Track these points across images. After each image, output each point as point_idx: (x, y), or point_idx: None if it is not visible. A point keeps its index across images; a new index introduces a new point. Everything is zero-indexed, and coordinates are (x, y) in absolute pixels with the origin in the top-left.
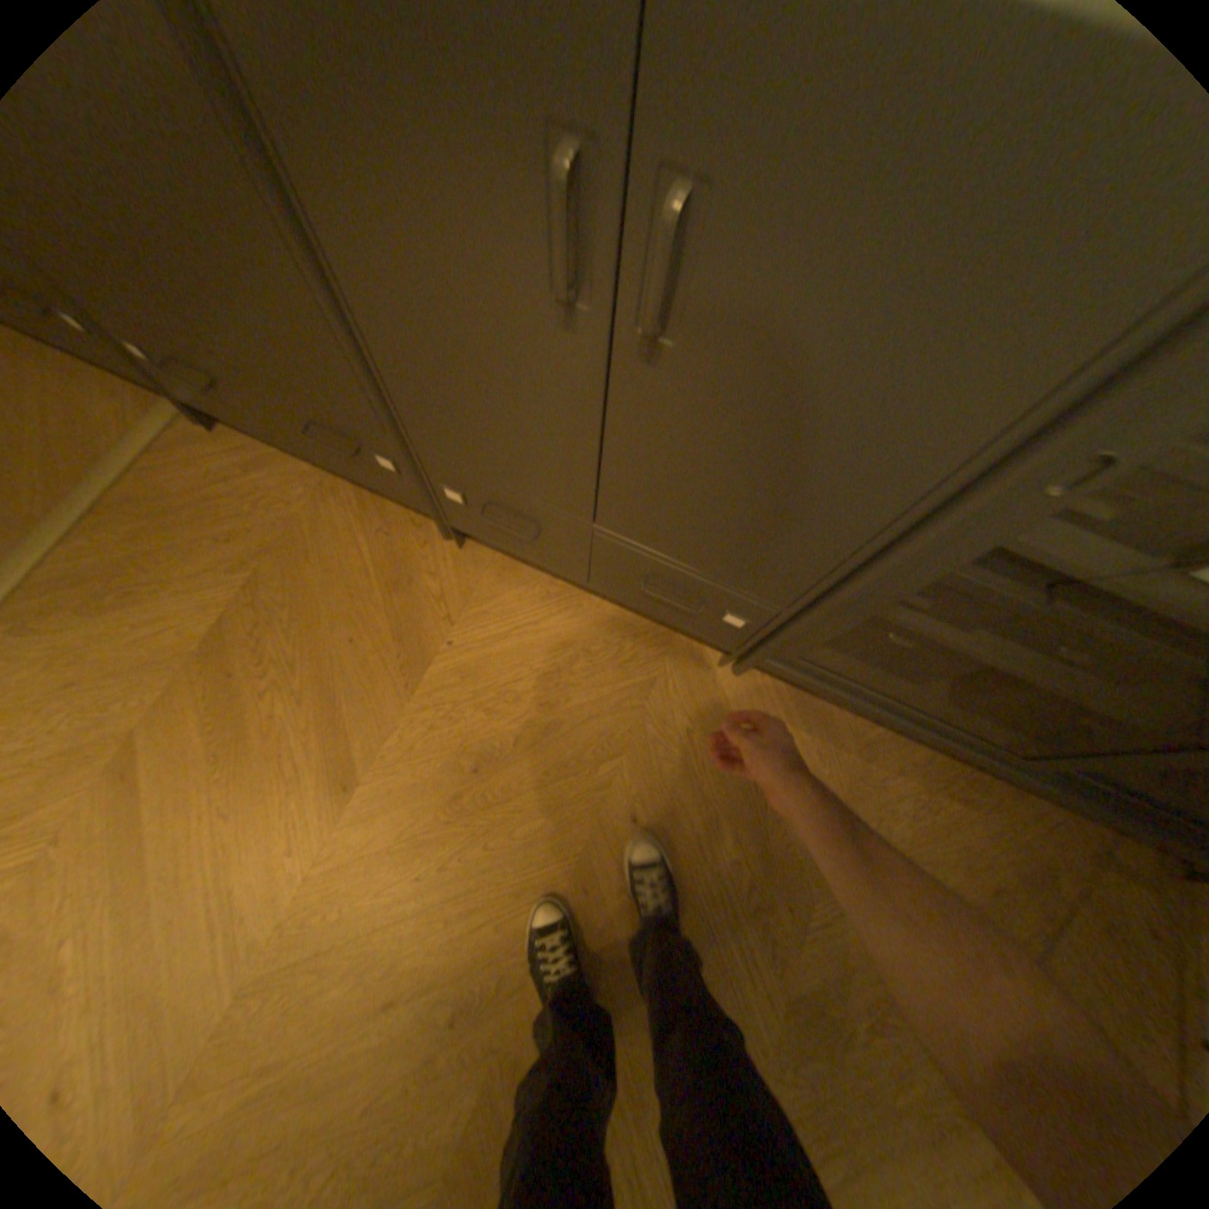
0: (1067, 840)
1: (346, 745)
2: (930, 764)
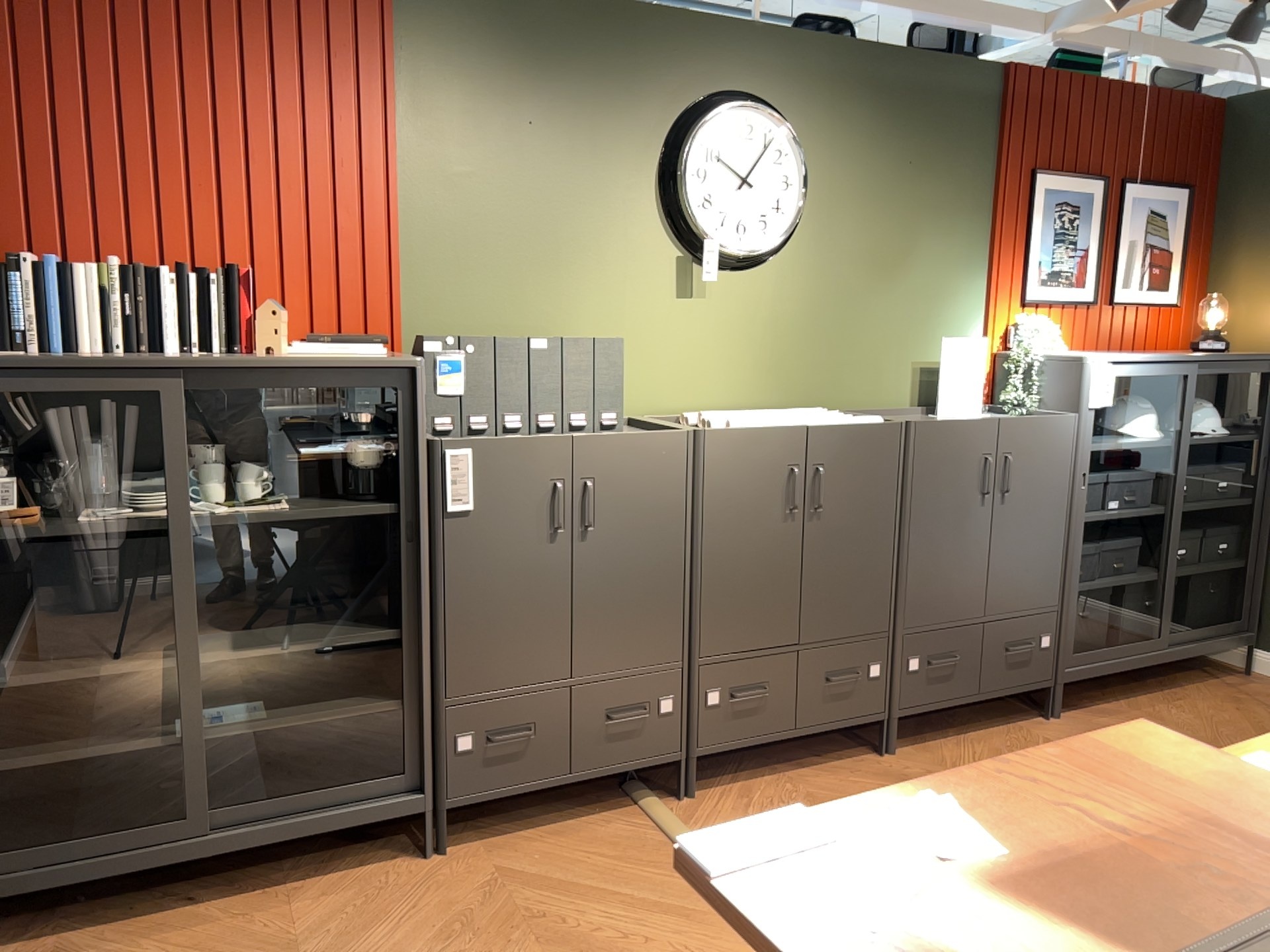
0: (1216, 688)
1: None
2: (1152, 698)
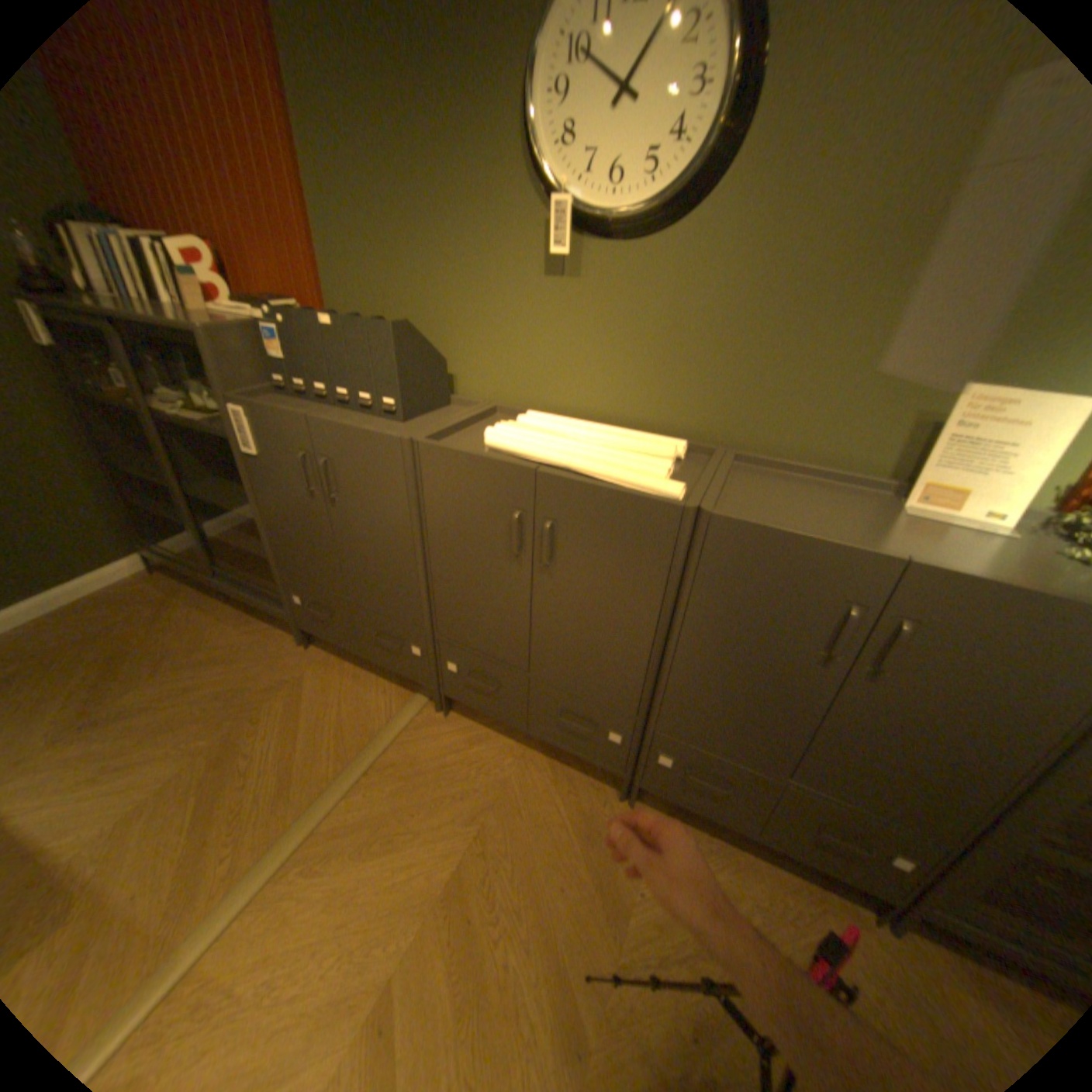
0: None
1: (574, 1004)
2: None
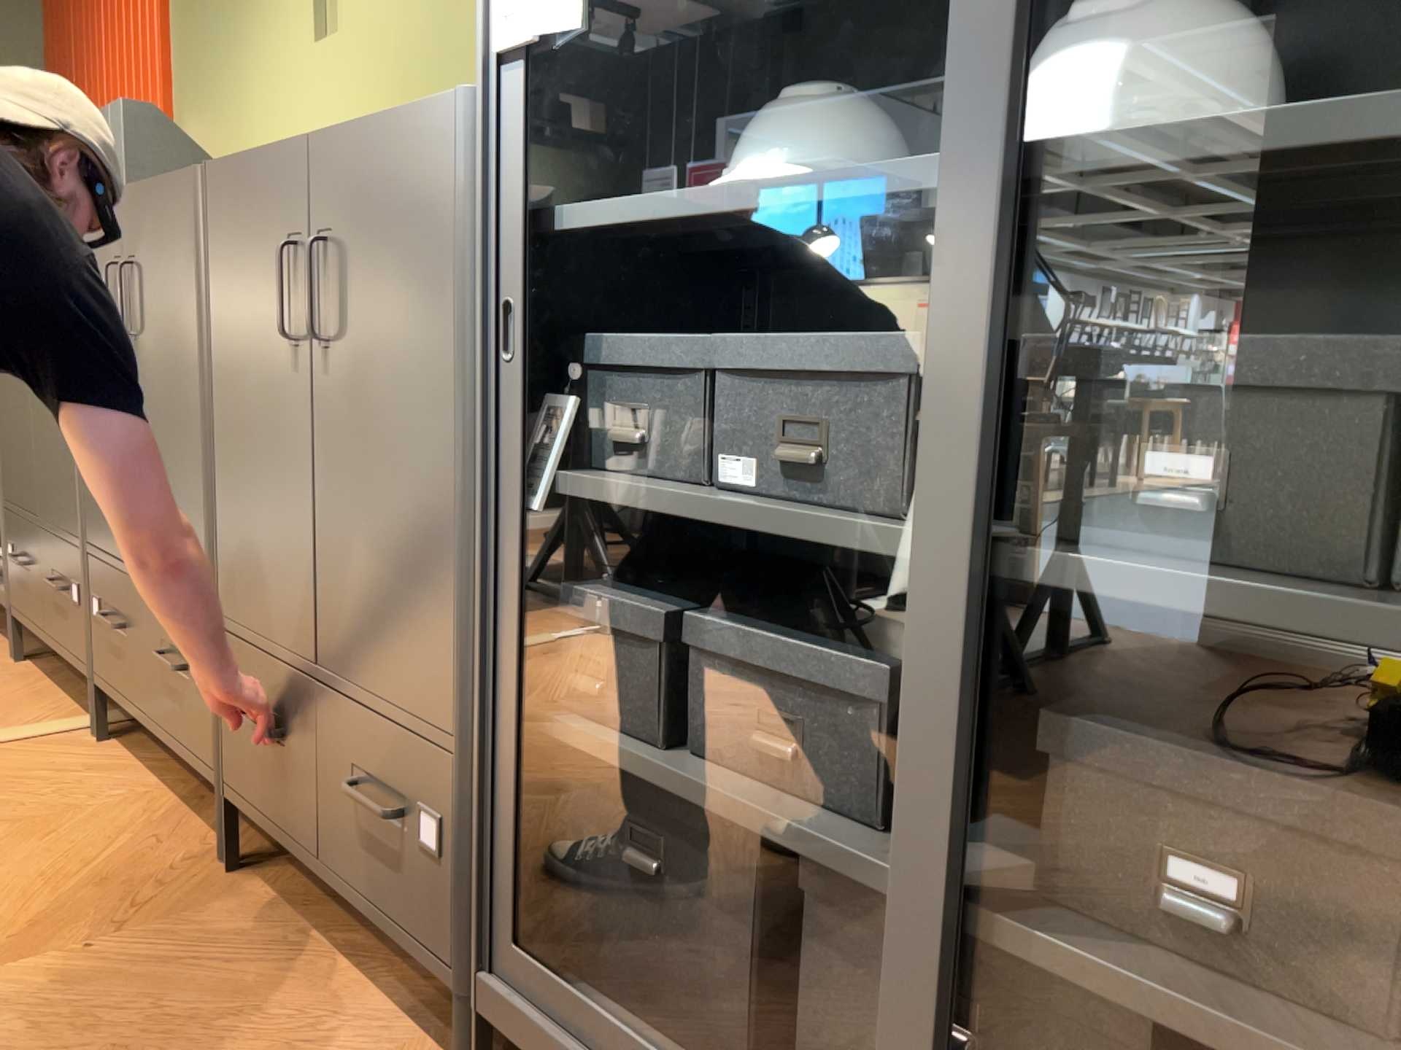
0: None
1: None
2: None
